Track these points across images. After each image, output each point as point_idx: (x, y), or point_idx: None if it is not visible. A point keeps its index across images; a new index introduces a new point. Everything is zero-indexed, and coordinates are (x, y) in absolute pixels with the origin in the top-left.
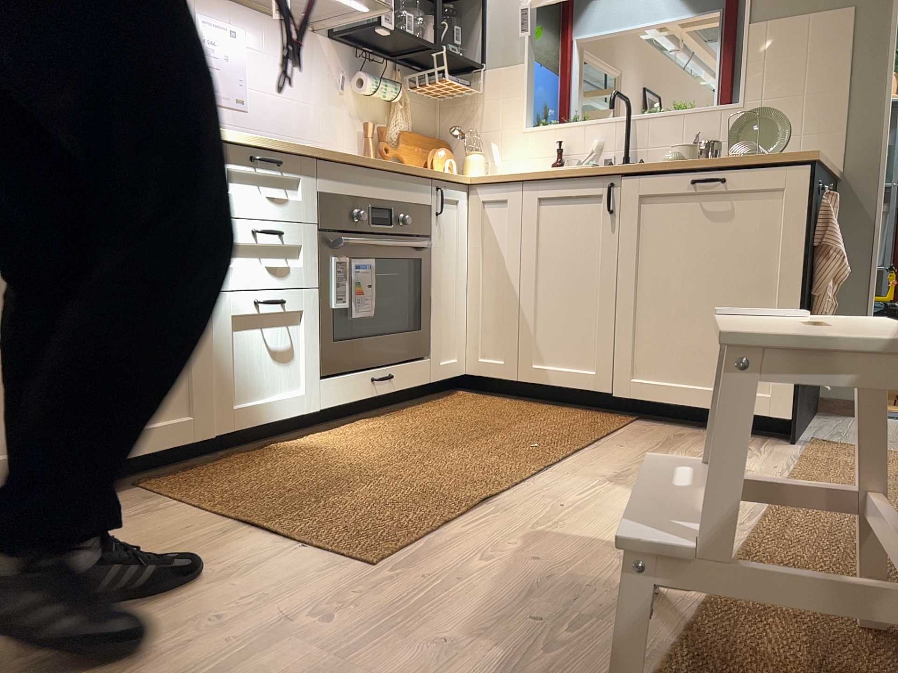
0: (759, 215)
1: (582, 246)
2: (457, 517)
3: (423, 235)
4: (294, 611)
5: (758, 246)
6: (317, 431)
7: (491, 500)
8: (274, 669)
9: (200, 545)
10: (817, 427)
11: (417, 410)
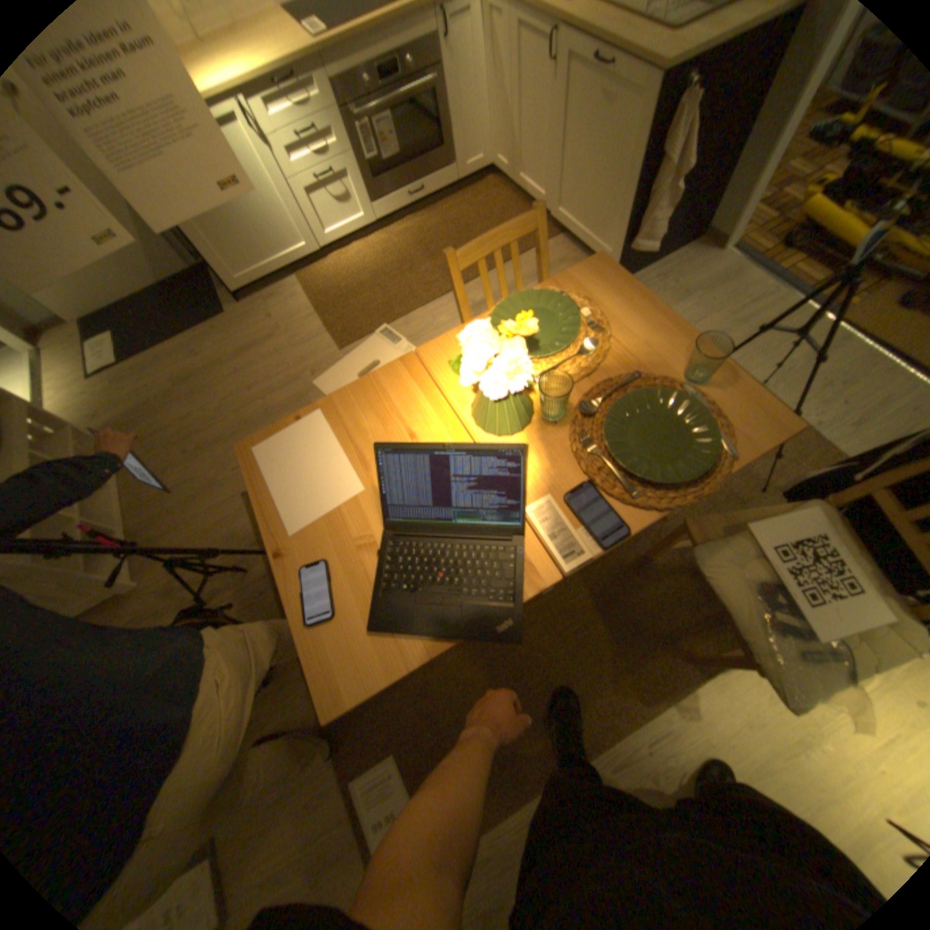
0: (630, 109)
1: (542, 85)
2: (387, 323)
3: (436, 66)
4: (308, 365)
5: (625, 138)
6: (384, 226)
7: (407, 314)
8: (294, 387)
9: (298, 324)
10: (667, 263)
11: (449, 202)
